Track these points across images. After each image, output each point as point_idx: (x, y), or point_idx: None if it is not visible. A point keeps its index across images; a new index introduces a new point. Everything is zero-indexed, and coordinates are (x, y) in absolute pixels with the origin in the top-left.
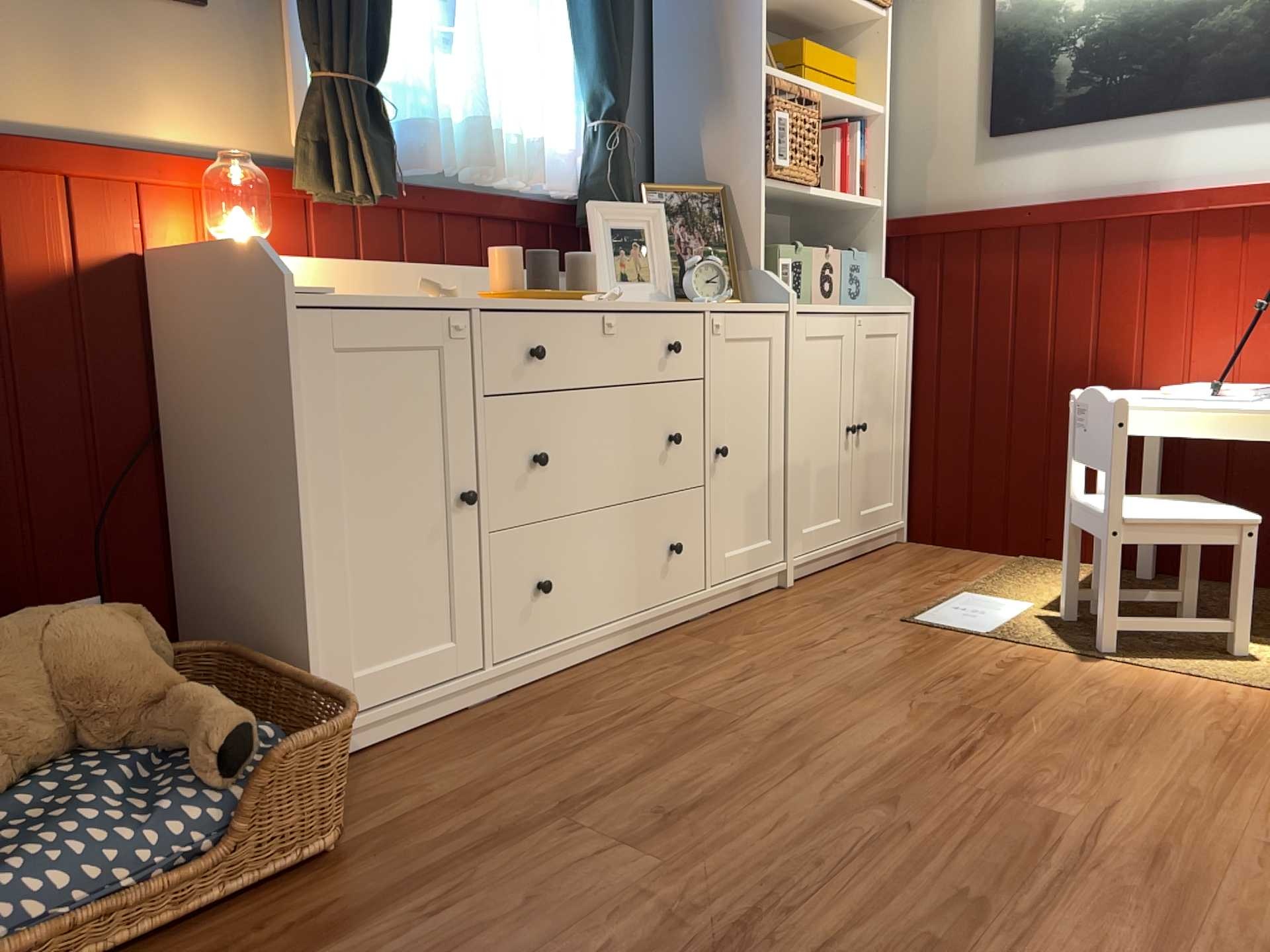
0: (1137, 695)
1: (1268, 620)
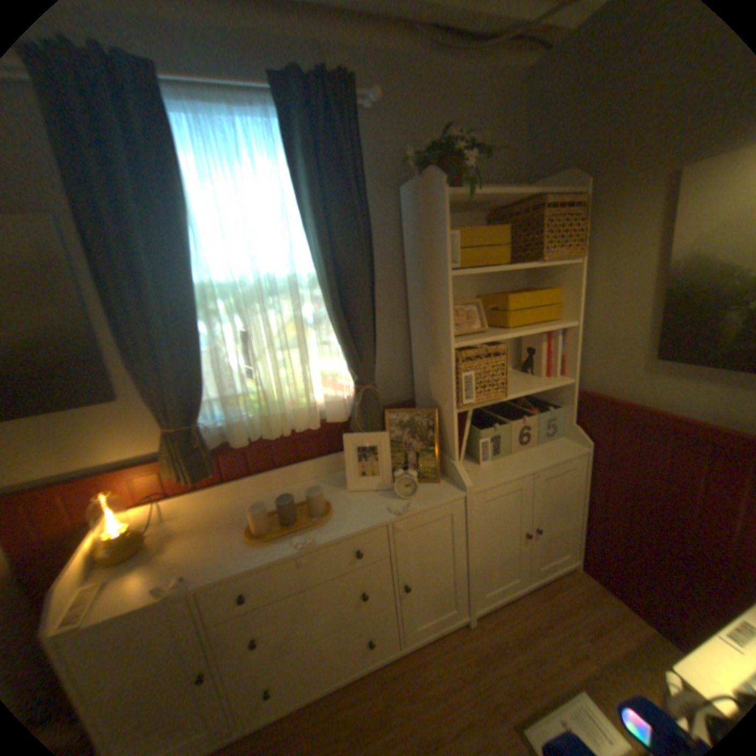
0: None
1: None
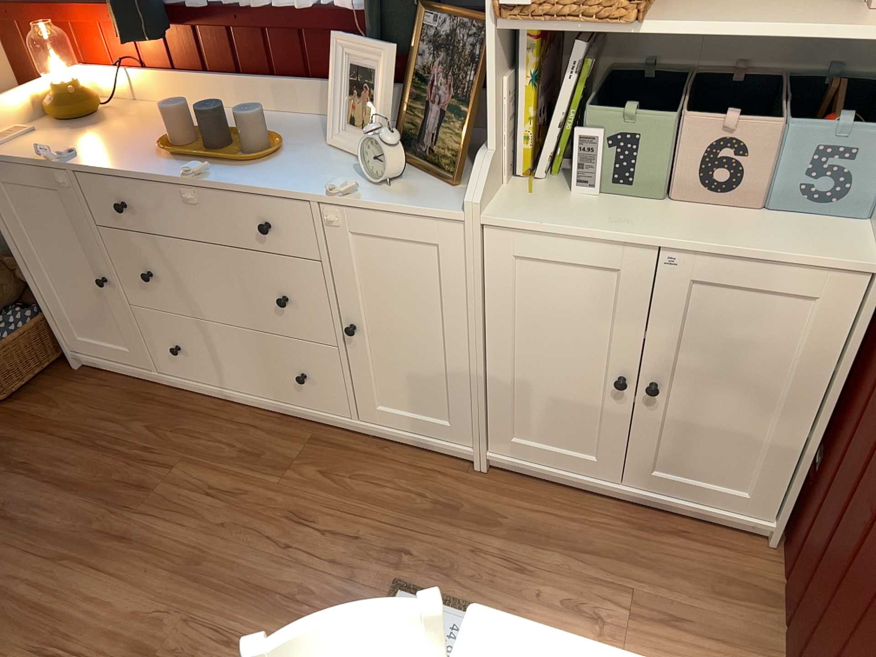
0: None
1: None
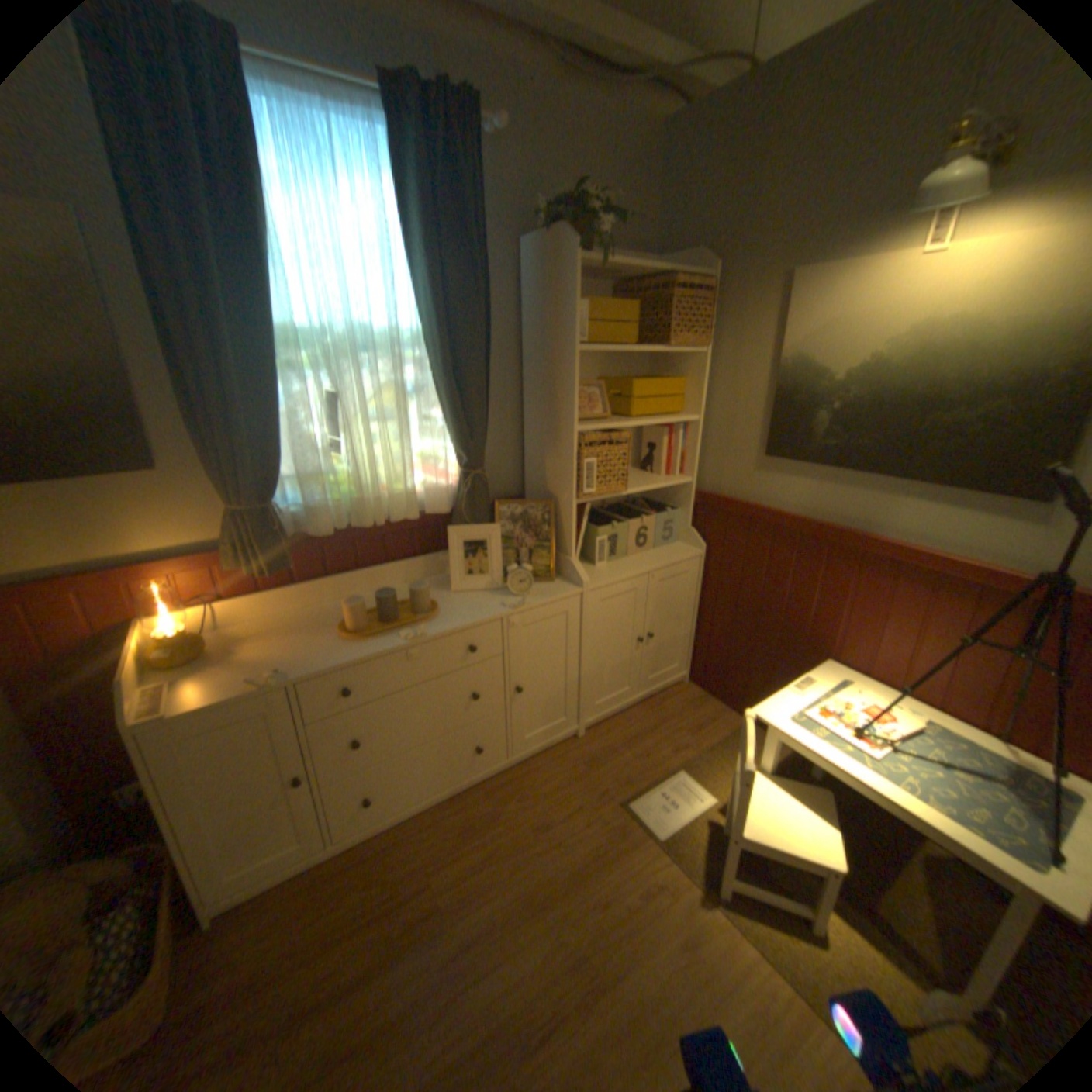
0: (709, 982)
1: (873, 881)
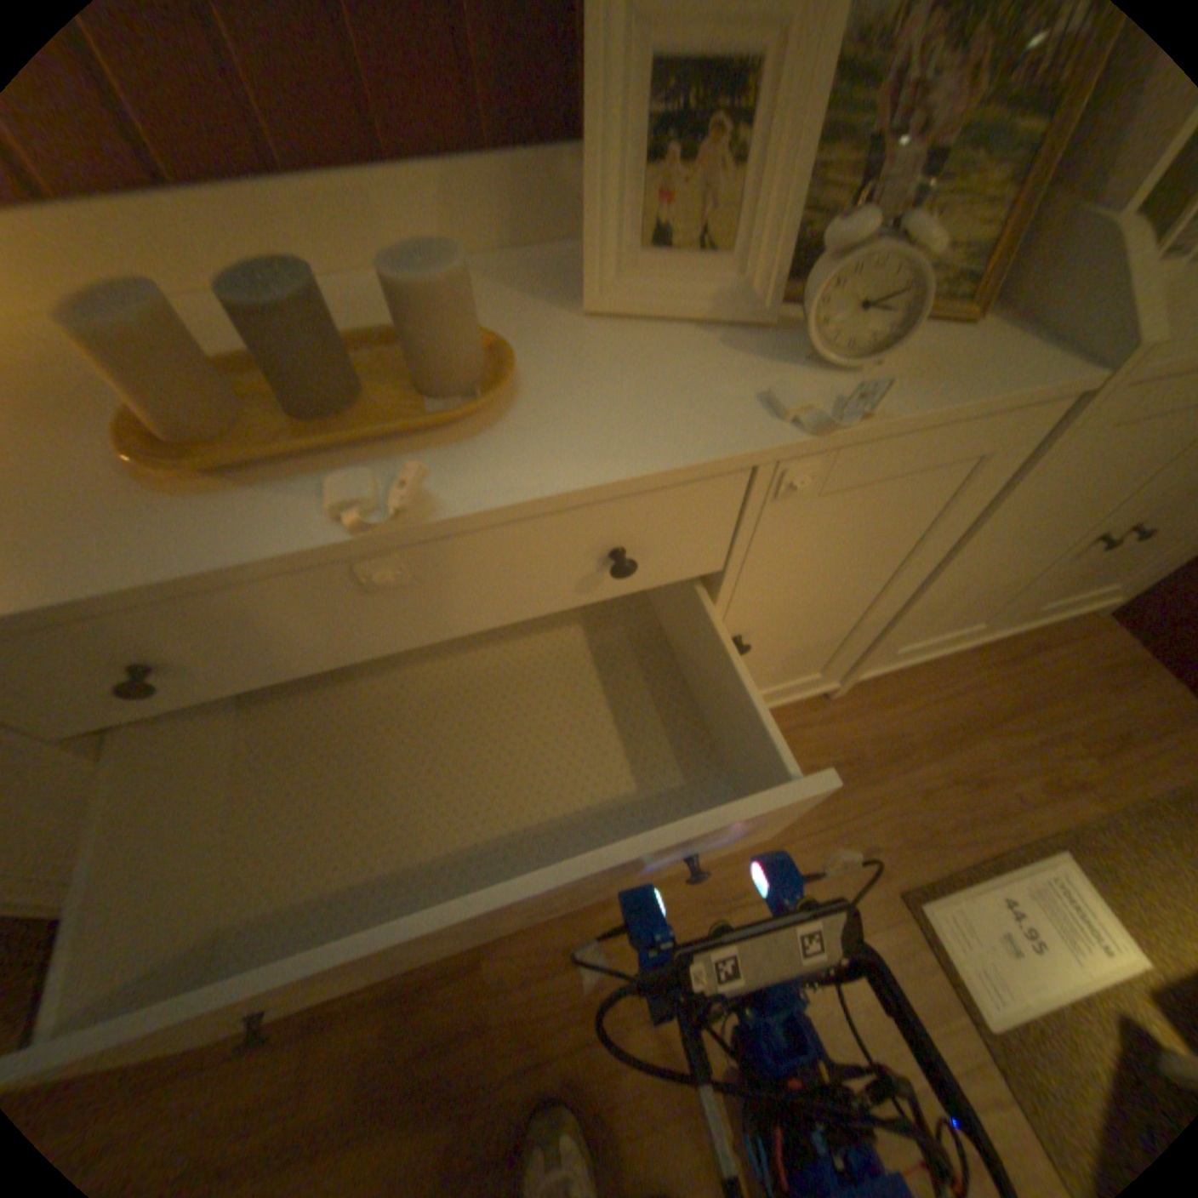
0: None
1: None
